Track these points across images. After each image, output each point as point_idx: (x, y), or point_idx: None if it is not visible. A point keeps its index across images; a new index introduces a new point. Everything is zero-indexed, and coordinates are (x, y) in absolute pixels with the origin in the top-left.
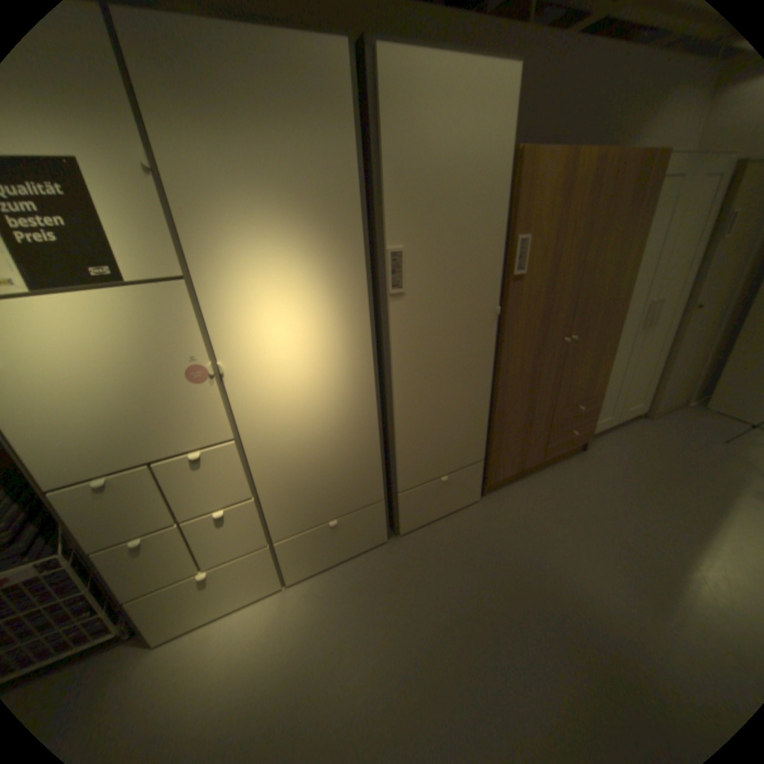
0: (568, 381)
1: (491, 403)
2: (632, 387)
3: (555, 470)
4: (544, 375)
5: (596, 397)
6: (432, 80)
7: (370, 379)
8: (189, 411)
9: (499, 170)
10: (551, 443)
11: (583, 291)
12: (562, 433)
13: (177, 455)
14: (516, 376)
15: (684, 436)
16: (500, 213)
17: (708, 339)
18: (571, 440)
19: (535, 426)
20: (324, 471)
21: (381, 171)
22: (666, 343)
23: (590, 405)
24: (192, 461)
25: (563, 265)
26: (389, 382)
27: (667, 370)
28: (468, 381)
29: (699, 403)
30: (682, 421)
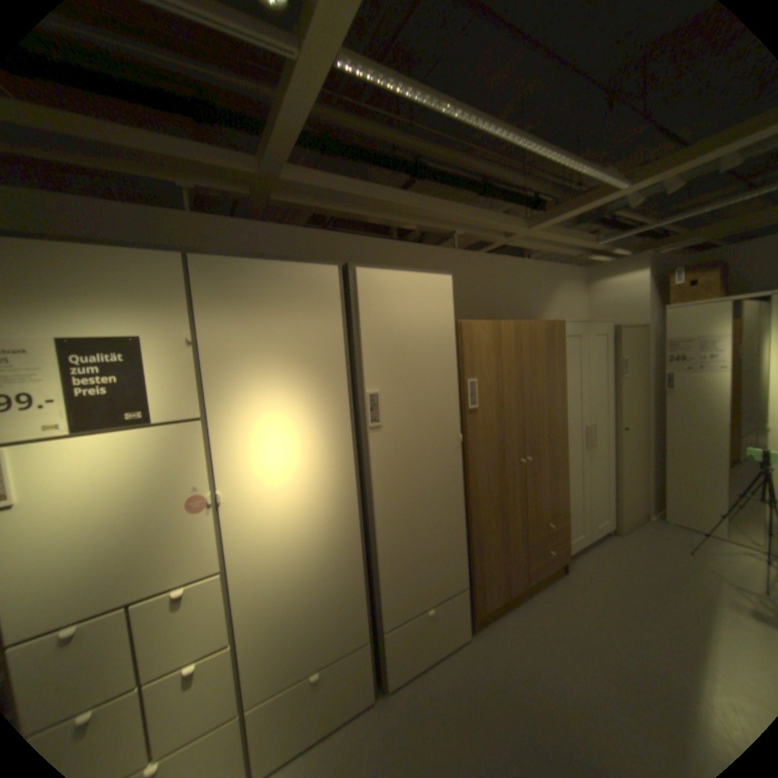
0: (533, 500)
1: (466, 525)
2: (593, 505)
3: (542, 598)
4: (510, 495)
5: (562, 515)
6: (393, 287)
7: (354, 504)
8: (180, 543)
9: (445, 337)
10: (532, 566)
11: (526, 420)
12: (540, 555)
13: (158, 595)
14: (485, 496)
15: (653, 551)
16: (451, 365)
17: (643, 457)
18: (550, 563)
19: (512, 547)
20: (307, 608)
21: (360, 340)
22: (609, 462)
23: (558, 524)
24: (173, 601)
25: (506, 401)
26: (371, 507)
27: (619, 487)
28: (443, 503)
29: (658, 518)
30: (648, 536)
